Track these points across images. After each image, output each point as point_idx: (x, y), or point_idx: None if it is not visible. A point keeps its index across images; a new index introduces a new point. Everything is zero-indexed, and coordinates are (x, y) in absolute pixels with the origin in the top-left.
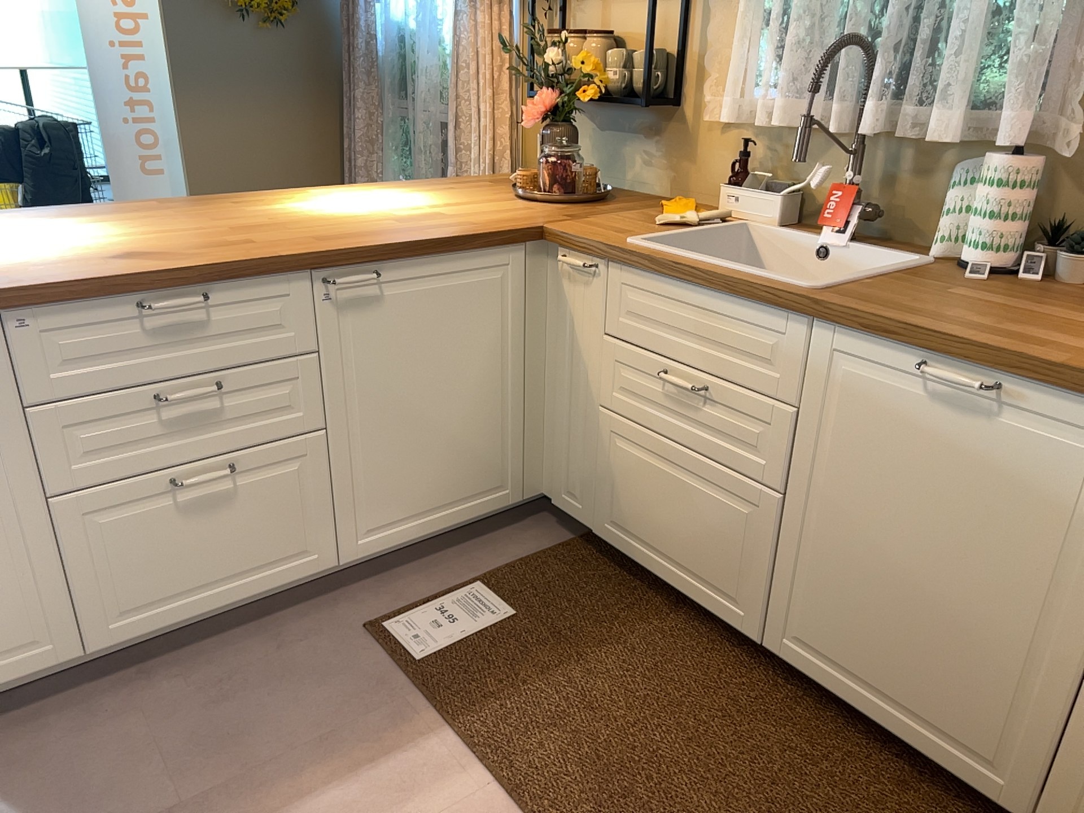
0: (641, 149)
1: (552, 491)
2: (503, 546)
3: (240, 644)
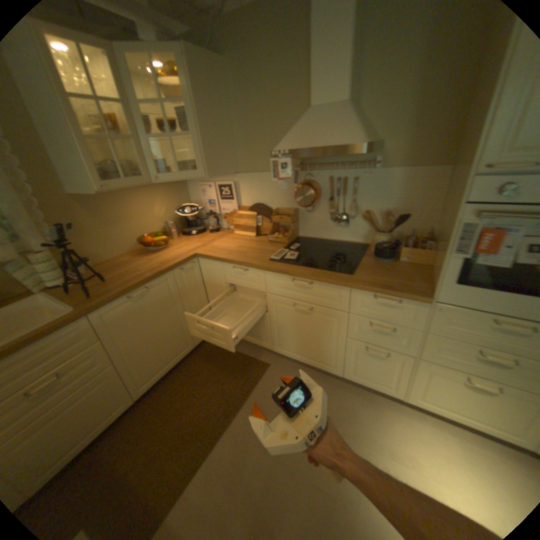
0: None
1: None
2: None
3: None
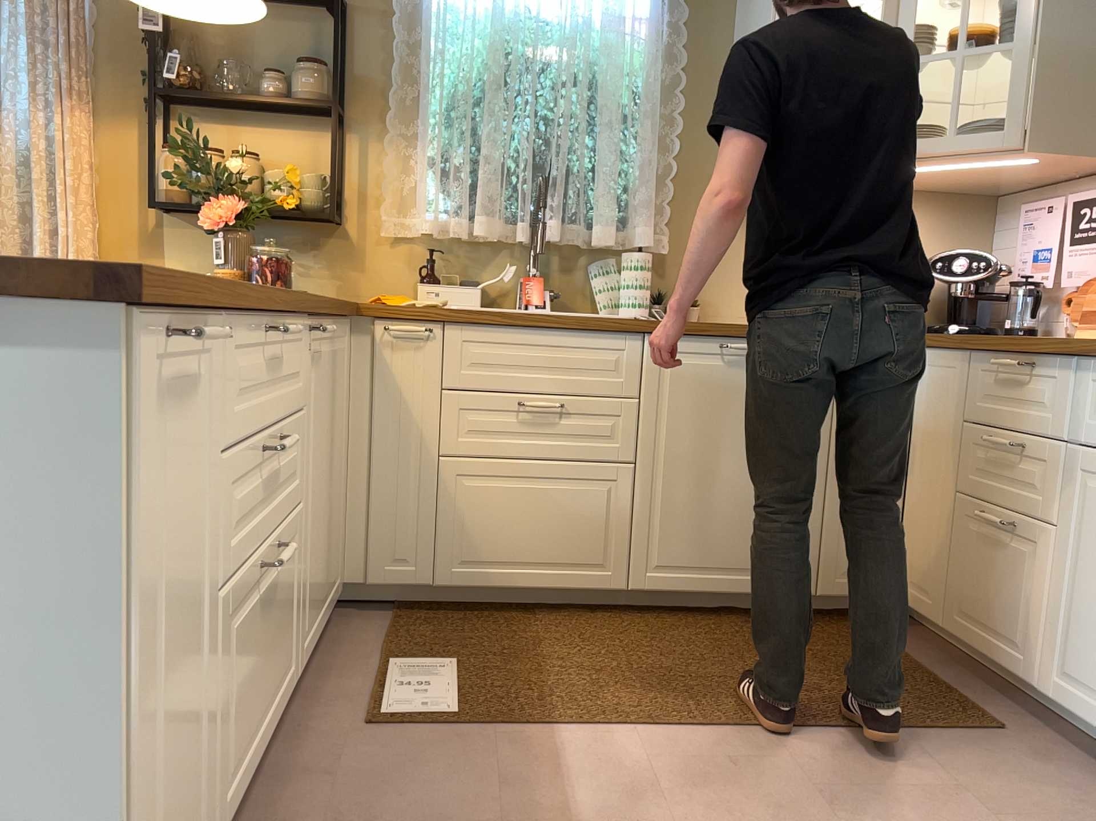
0: (297, 260)
1: (360, 574)
2: (353, 638)
3: (279, 802)
